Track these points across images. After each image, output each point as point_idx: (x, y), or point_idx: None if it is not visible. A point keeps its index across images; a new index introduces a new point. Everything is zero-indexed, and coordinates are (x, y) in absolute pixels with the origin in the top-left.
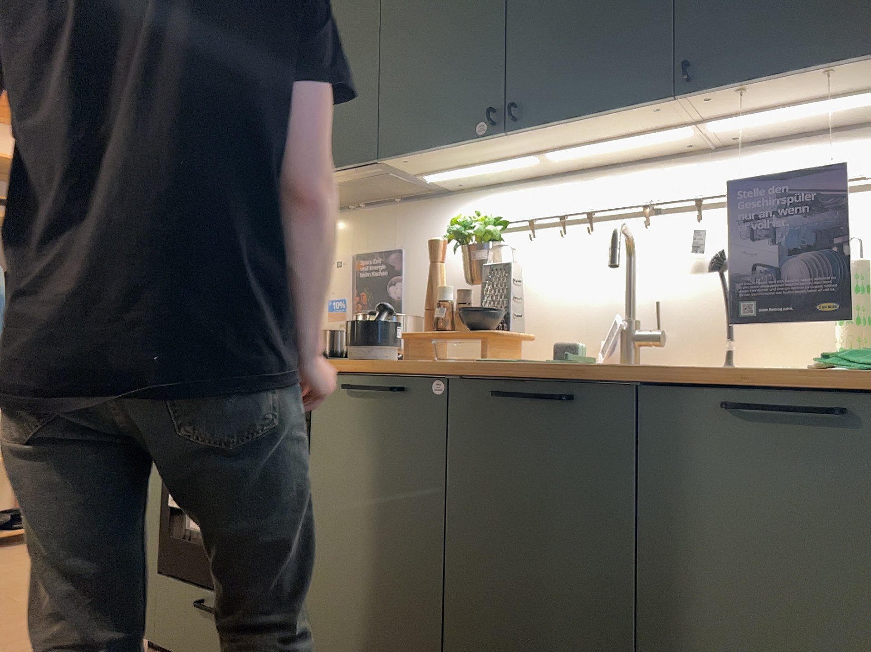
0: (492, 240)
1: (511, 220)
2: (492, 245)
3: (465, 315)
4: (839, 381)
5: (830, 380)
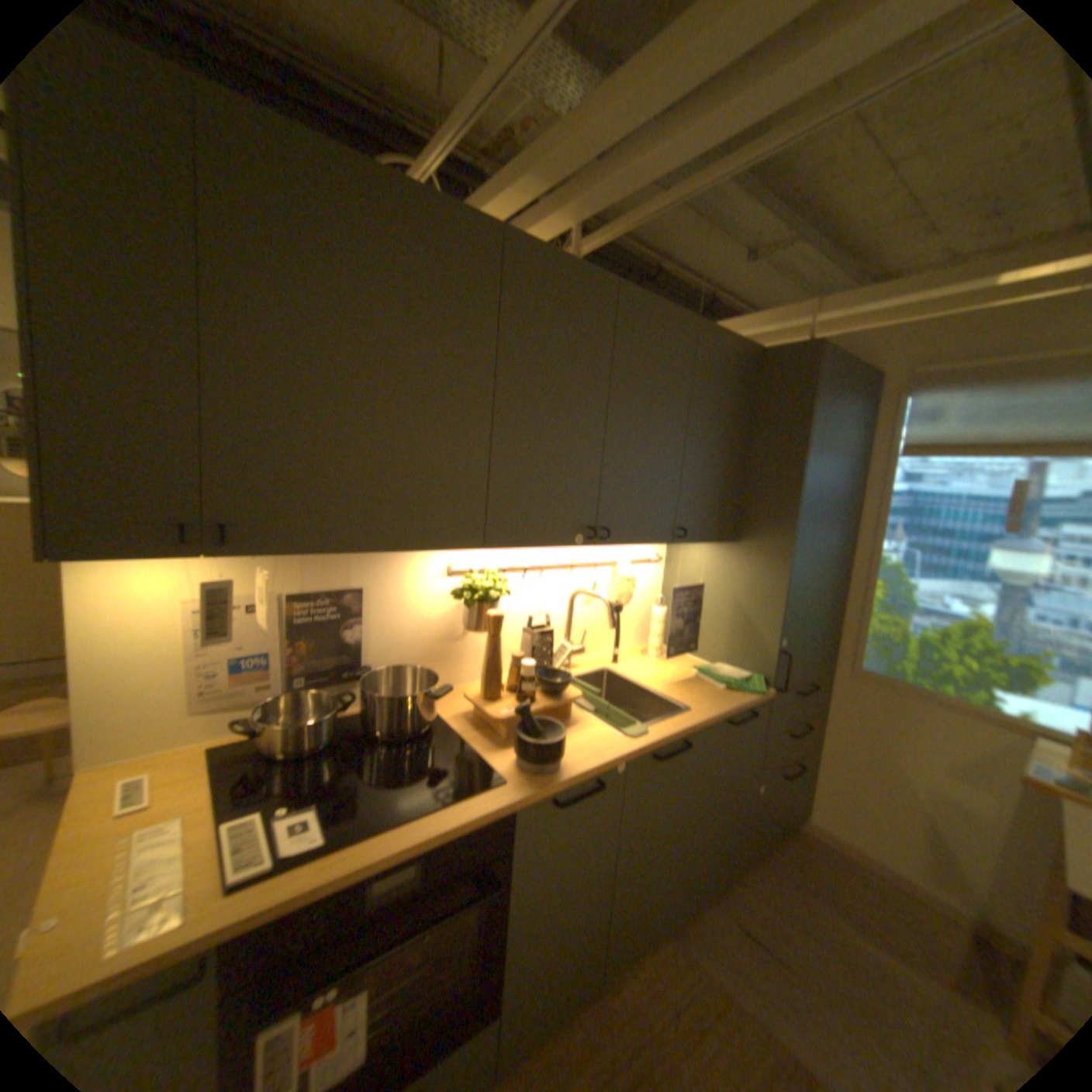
0: (494, 595)
1: (492, 570)
2: (497, 600)
3: (541, 683)
4: (749, 701)
5: (755, 704)
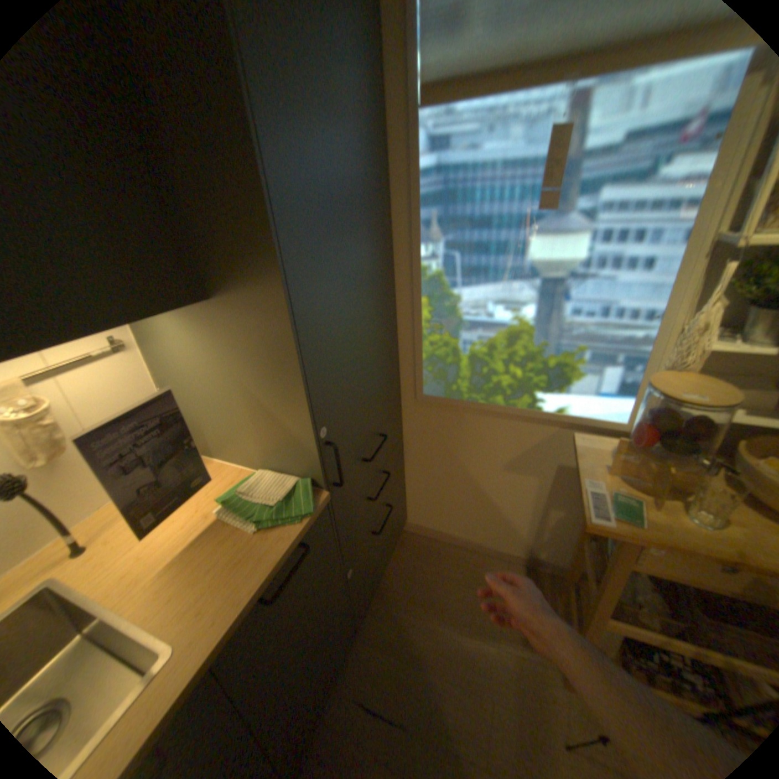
0: None
1: None
2: None
3: None
4: (291, 536)
5: (298, 542)
